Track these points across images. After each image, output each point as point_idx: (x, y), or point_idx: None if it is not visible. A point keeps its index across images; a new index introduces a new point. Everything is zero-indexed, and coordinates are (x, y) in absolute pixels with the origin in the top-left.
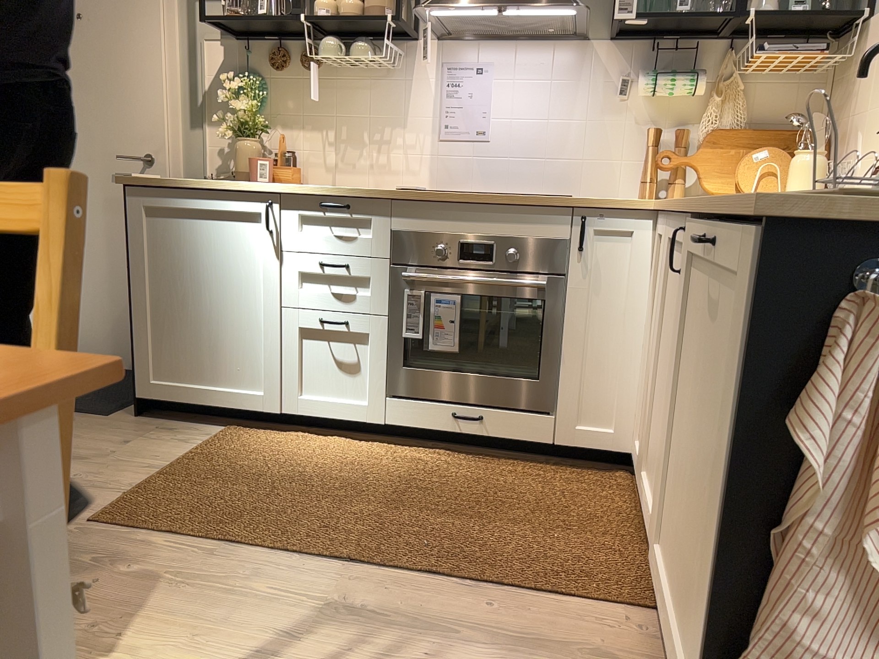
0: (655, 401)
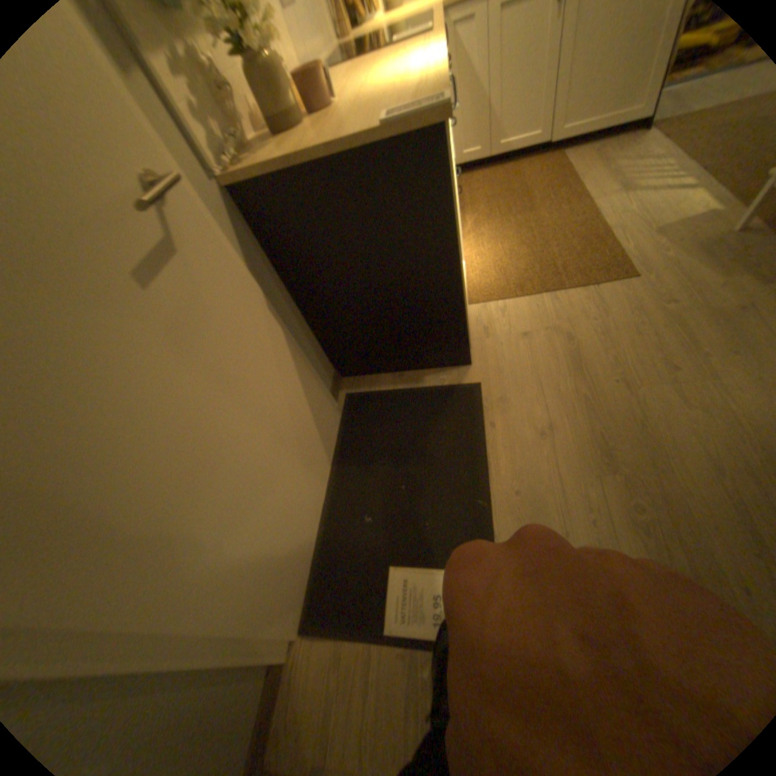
0: (506, 99)
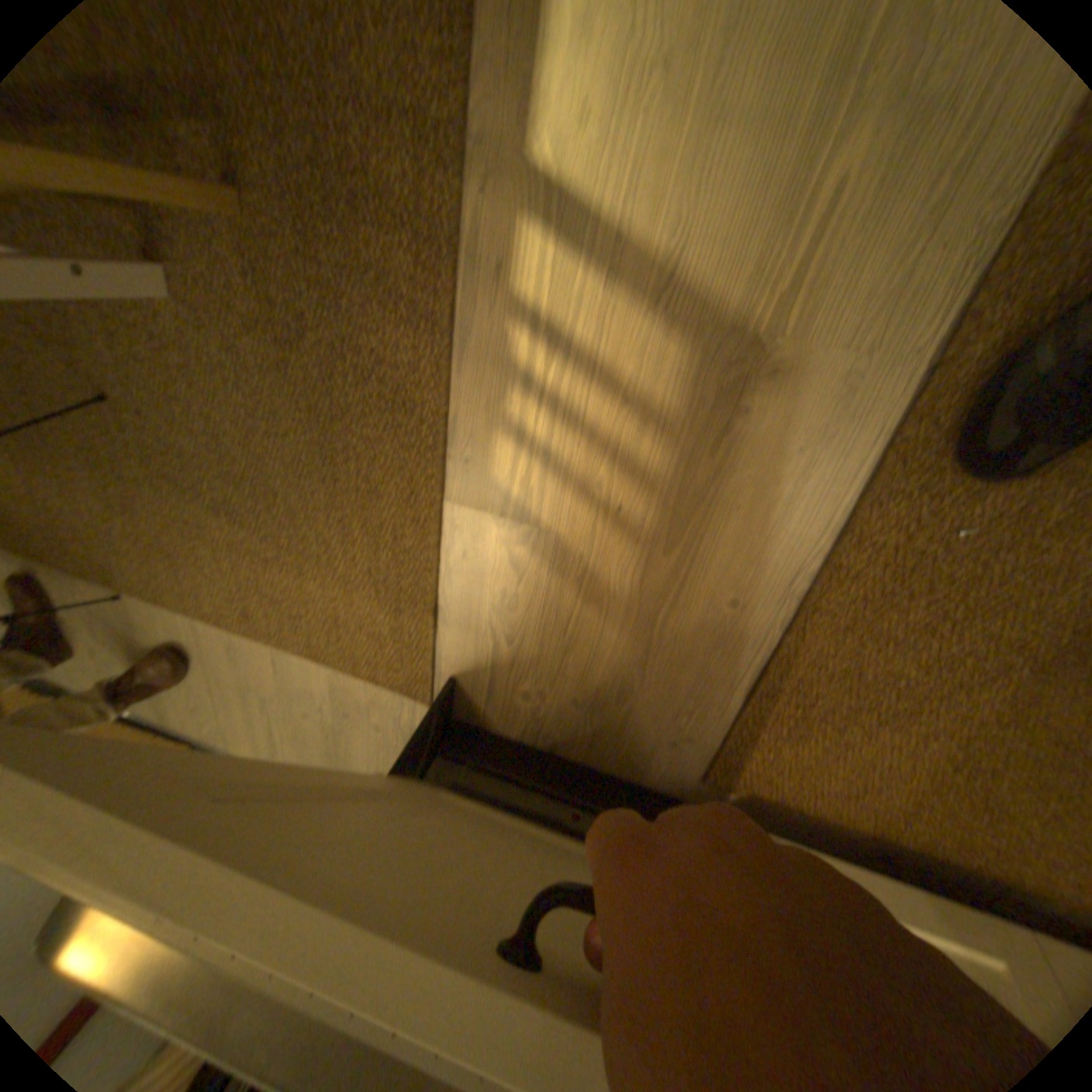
0: None
